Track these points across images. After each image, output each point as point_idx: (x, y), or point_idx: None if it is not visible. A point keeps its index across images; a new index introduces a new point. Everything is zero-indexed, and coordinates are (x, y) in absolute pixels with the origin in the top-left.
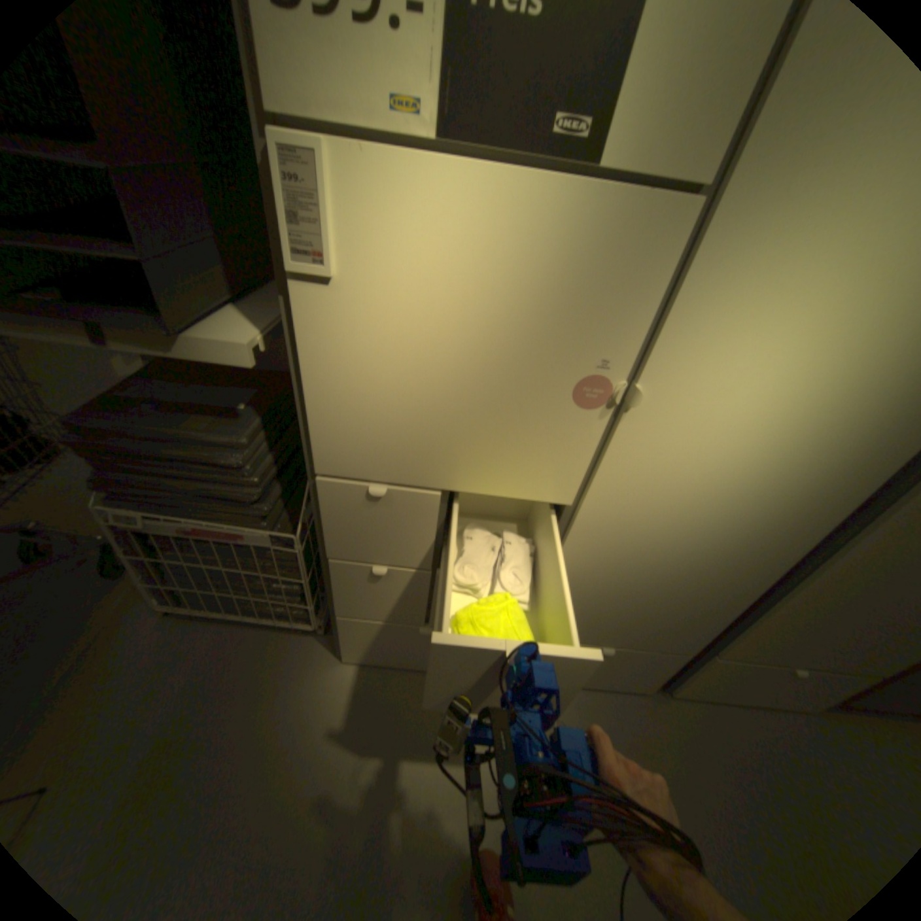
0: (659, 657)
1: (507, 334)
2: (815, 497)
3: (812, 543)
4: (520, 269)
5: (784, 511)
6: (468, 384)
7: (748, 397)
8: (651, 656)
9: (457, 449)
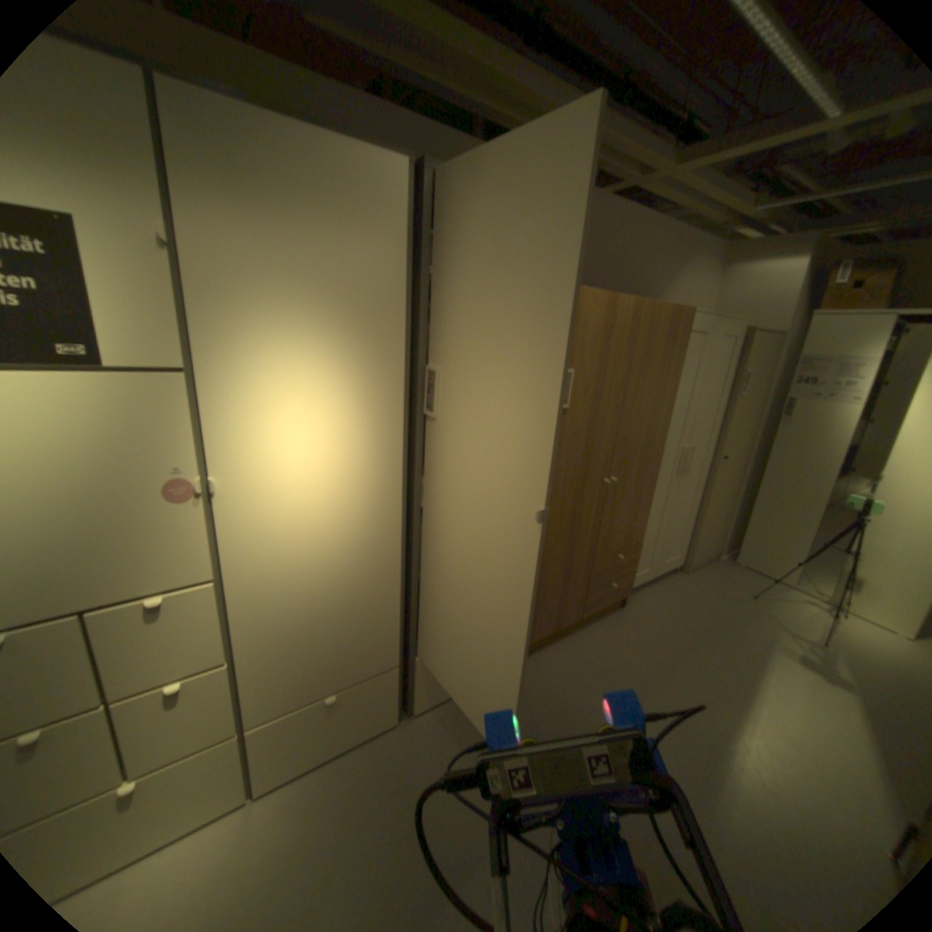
0: (375, 681)
1: (86, 469)
2: (375, 512)
3: (401, 543)
4: (76, 427)
5: (366, 527)
6: (66, 512)
7: (290, 467)
8: (368, 684)
9: (80, 568)
